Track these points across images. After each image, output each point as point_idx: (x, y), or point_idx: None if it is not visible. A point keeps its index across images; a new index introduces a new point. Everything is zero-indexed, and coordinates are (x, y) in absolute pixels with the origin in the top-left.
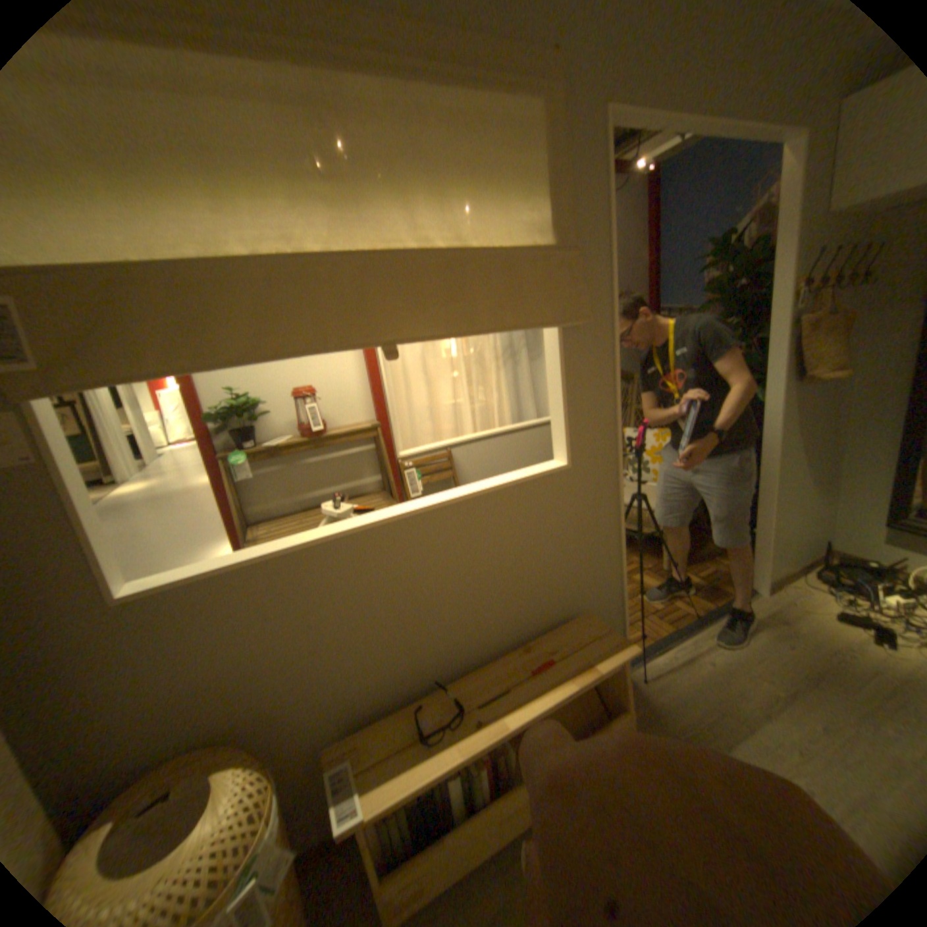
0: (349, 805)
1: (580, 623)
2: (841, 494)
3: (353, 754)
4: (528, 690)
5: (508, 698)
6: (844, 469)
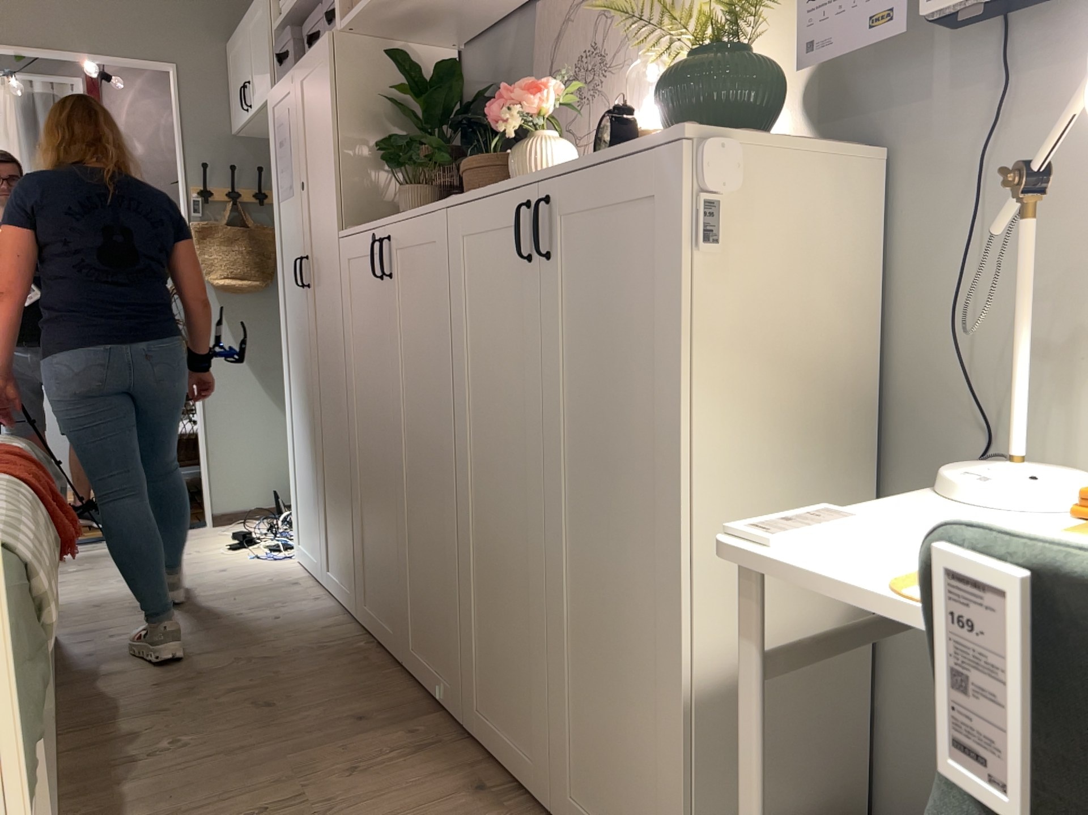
0: None
1: None
2: None
3: None
4: None
5: None
6: None
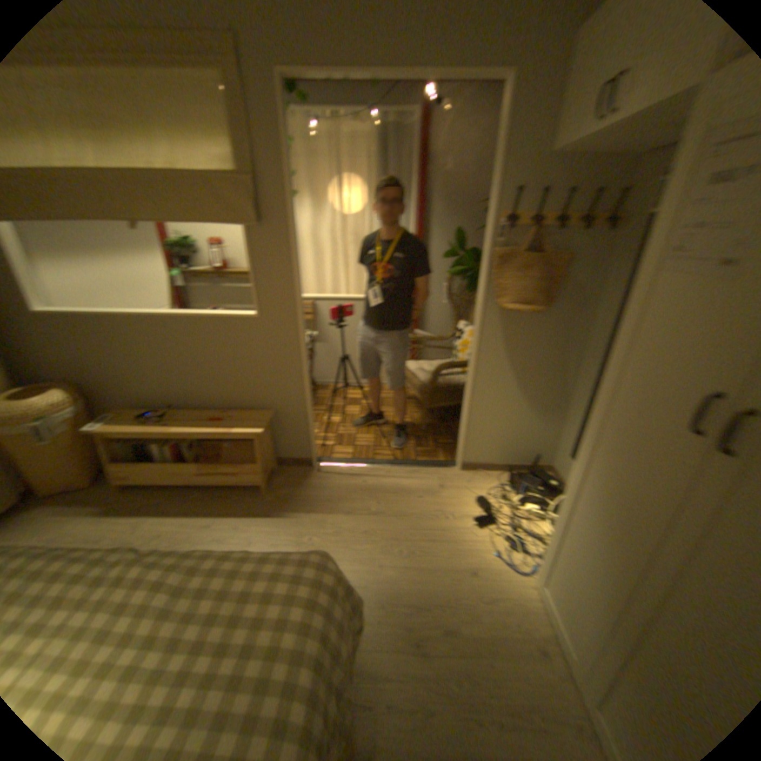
0: (94, 427)
1: (260, 414)
2: (564, 423)
3: (117, 416)
4: (196, 425)
5: (185, 424)
6: (570, 402)
